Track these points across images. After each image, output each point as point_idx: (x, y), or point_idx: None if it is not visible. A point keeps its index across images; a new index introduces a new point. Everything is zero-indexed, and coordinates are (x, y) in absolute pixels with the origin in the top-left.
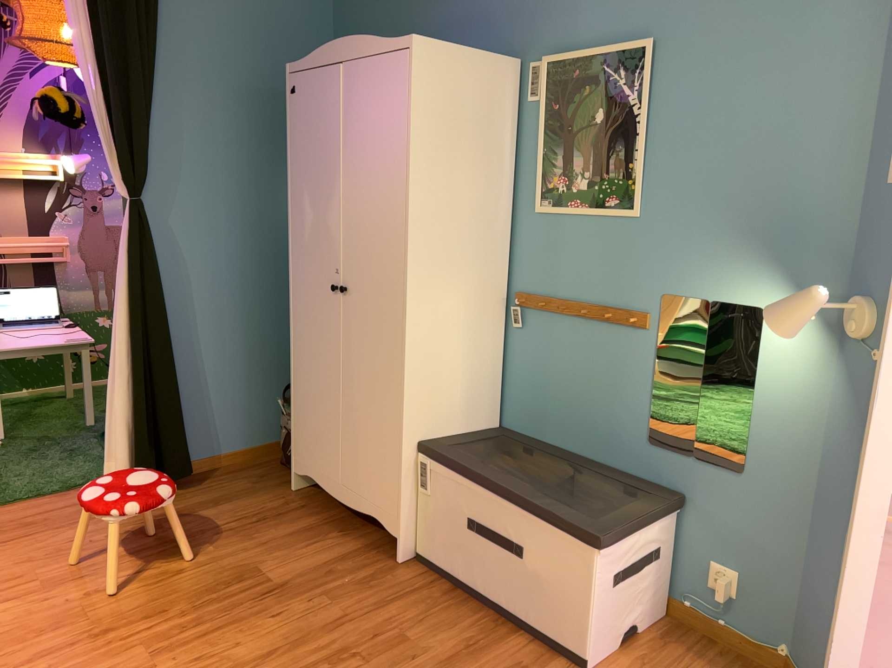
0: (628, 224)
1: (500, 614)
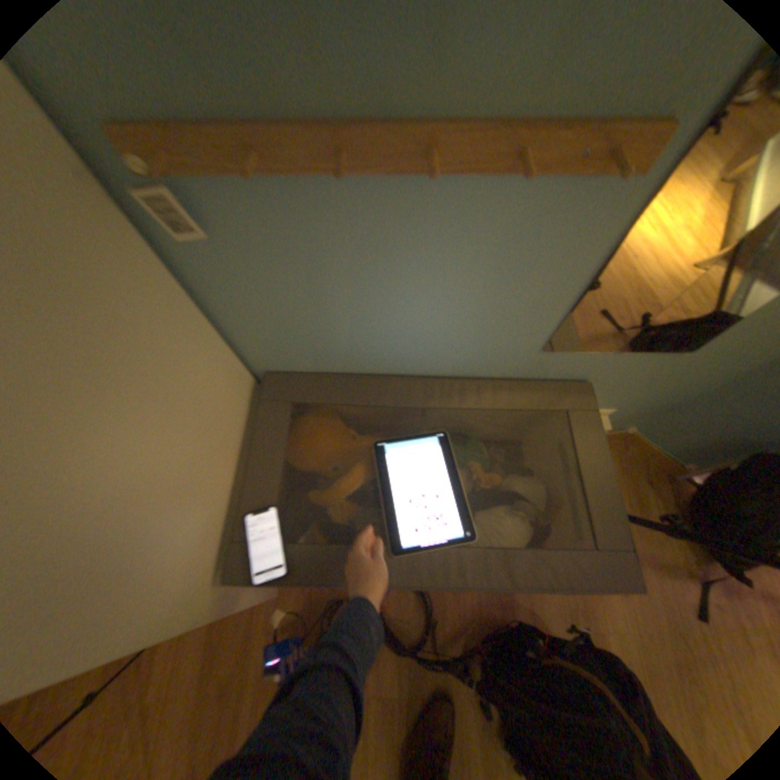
0: None
1: None
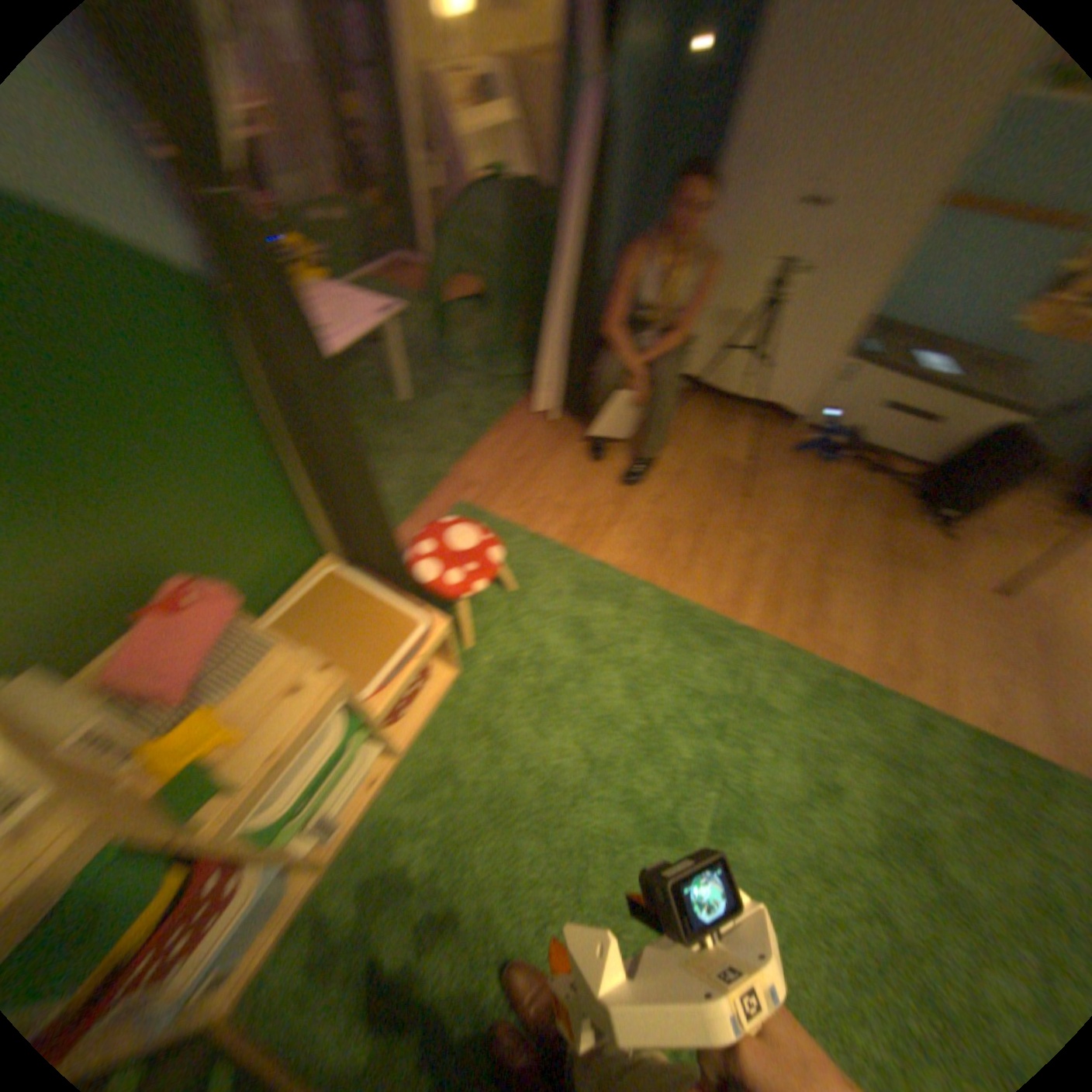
0: None
1: (889, 455)
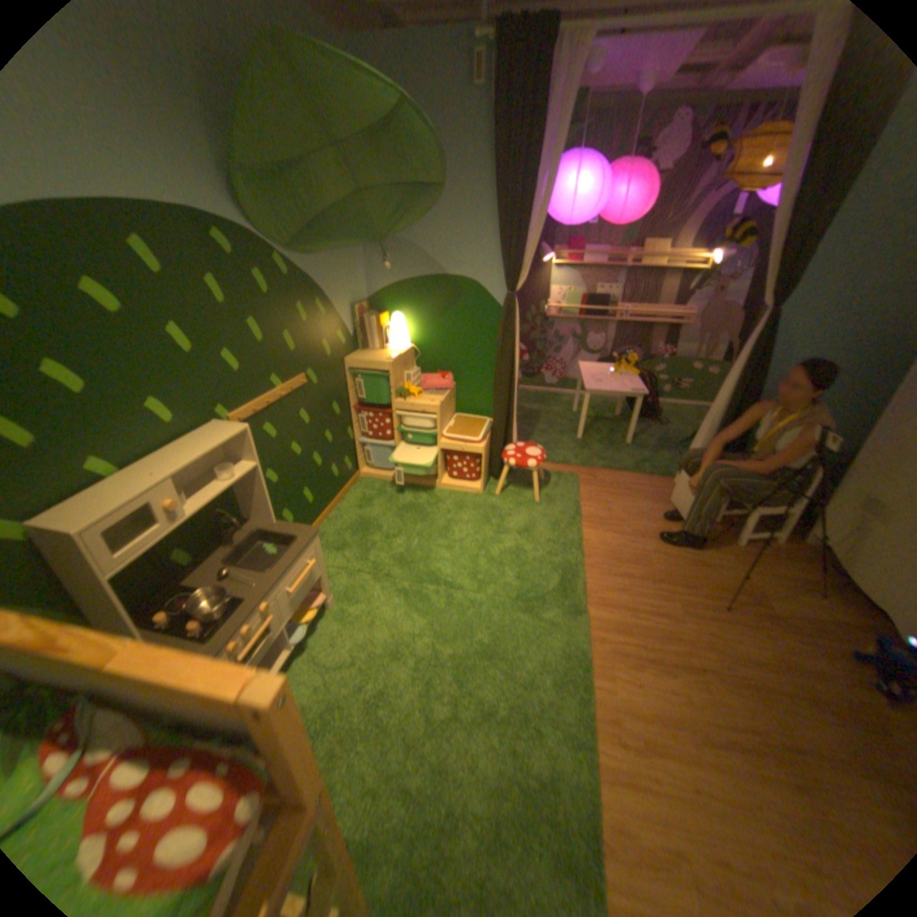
0: None
1: None
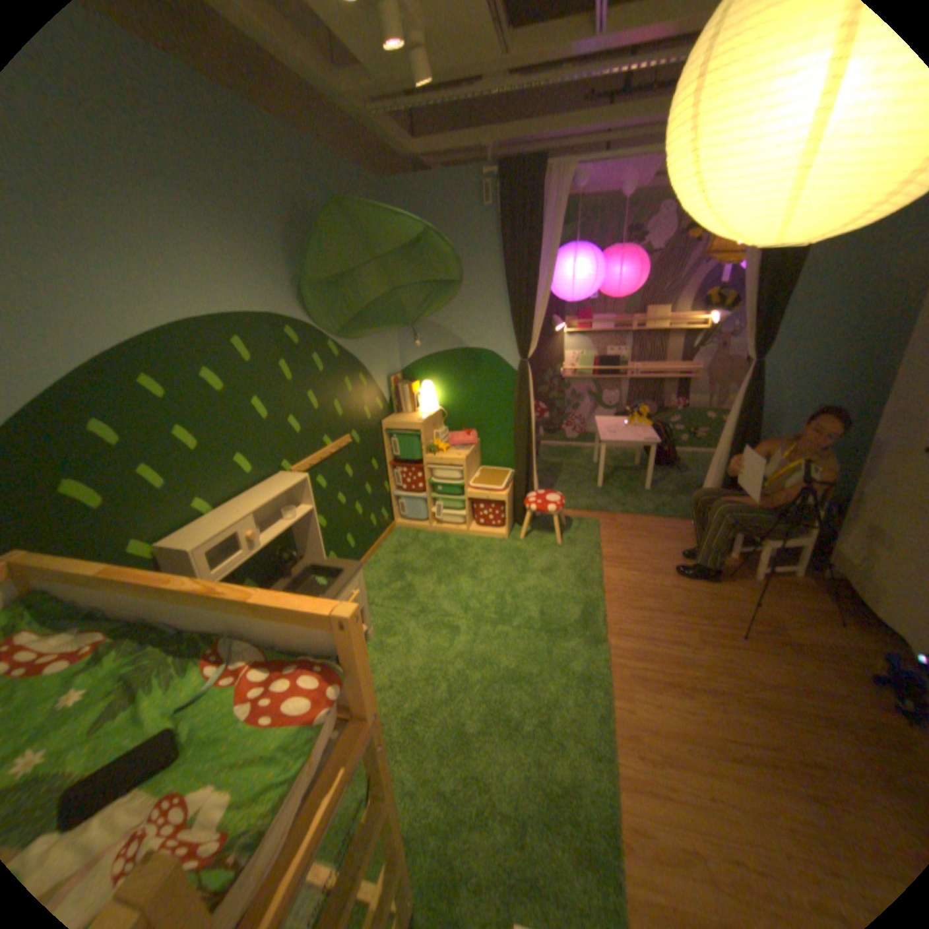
0: None
1: None
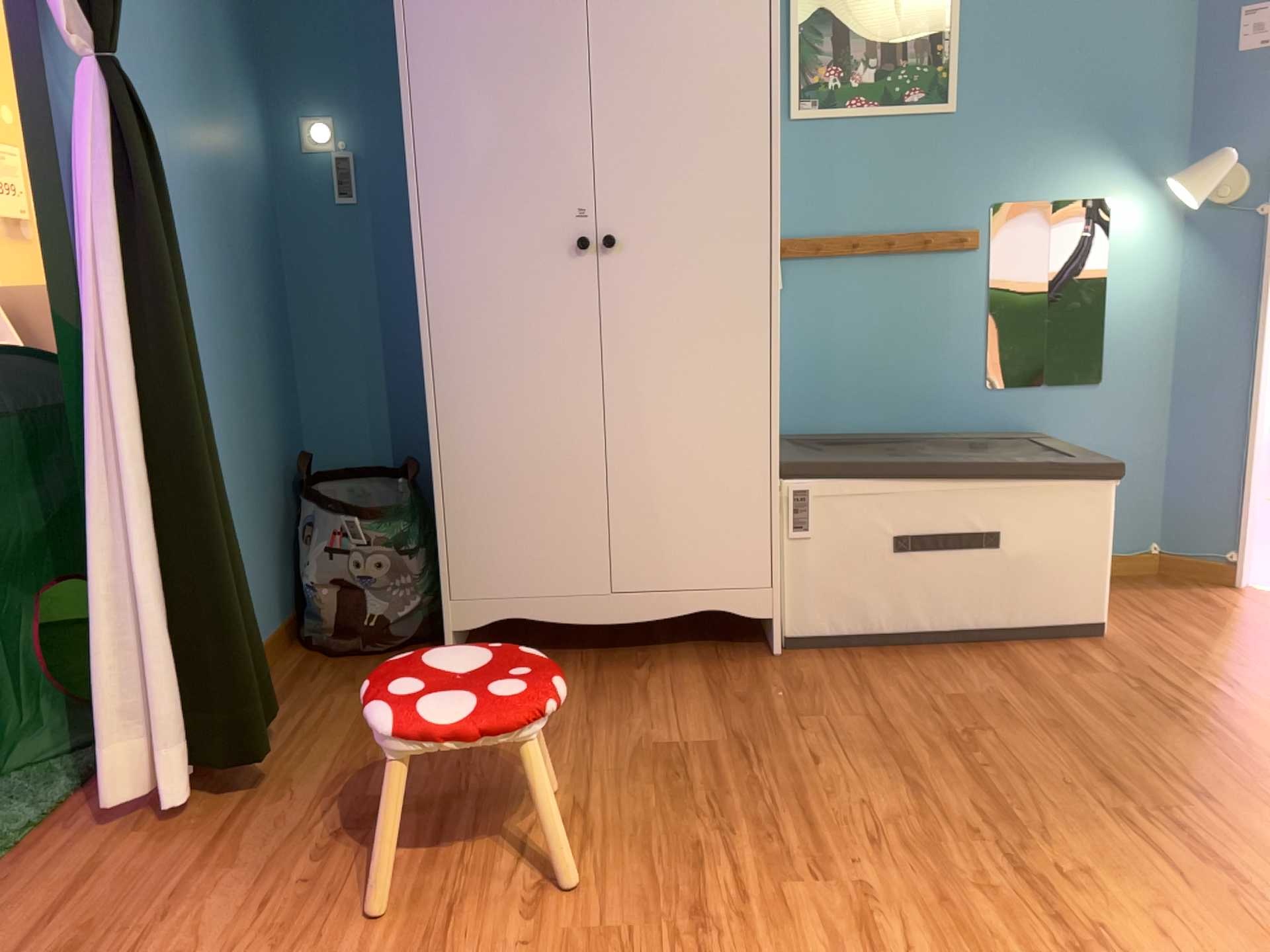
0: (938, 124)
1: (958, 636)
